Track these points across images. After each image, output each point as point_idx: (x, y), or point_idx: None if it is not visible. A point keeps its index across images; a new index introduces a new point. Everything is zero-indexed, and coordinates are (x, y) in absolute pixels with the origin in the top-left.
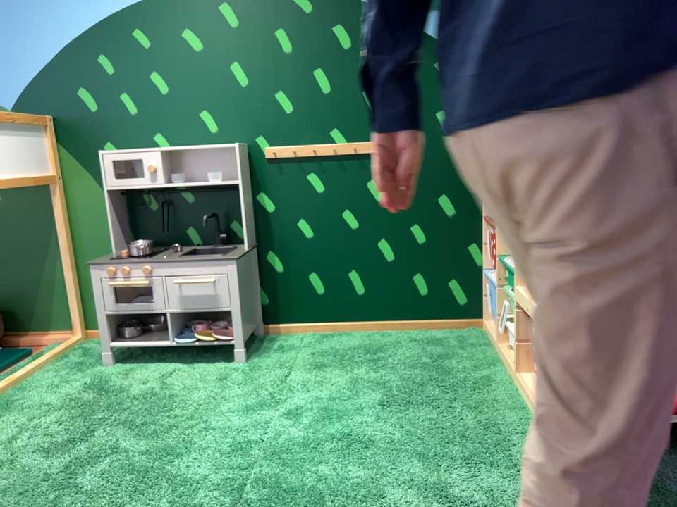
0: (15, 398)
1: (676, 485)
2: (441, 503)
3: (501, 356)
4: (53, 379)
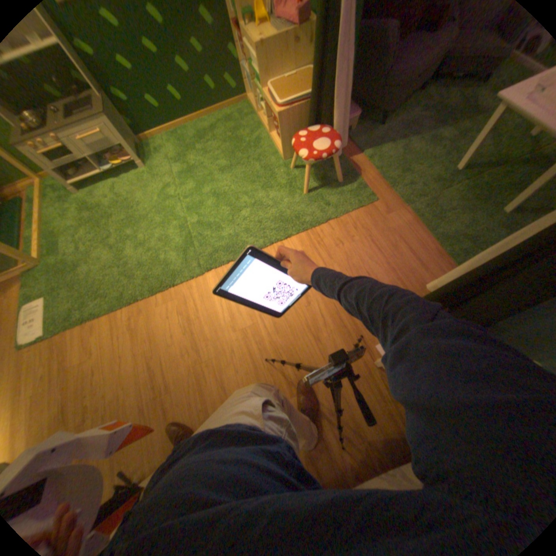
0: (50, 229)
1: (327, 173)
2: (256, 210)
3: (260, 121)
4: (55, 211)
